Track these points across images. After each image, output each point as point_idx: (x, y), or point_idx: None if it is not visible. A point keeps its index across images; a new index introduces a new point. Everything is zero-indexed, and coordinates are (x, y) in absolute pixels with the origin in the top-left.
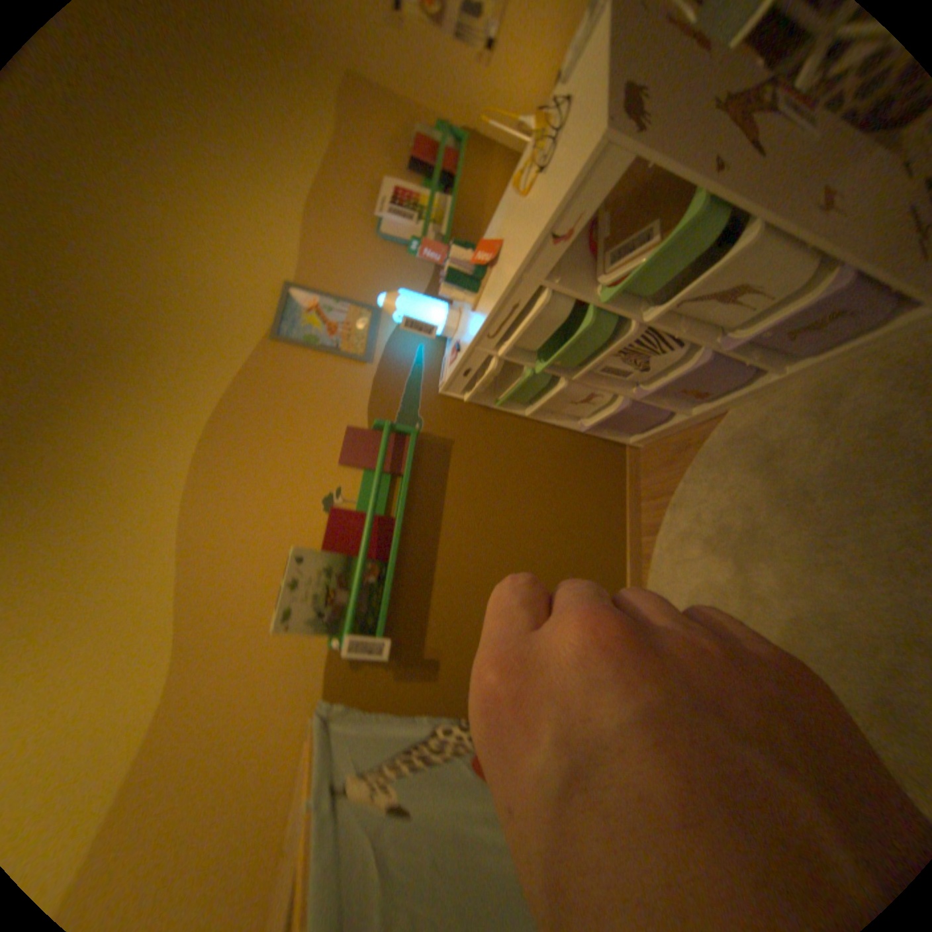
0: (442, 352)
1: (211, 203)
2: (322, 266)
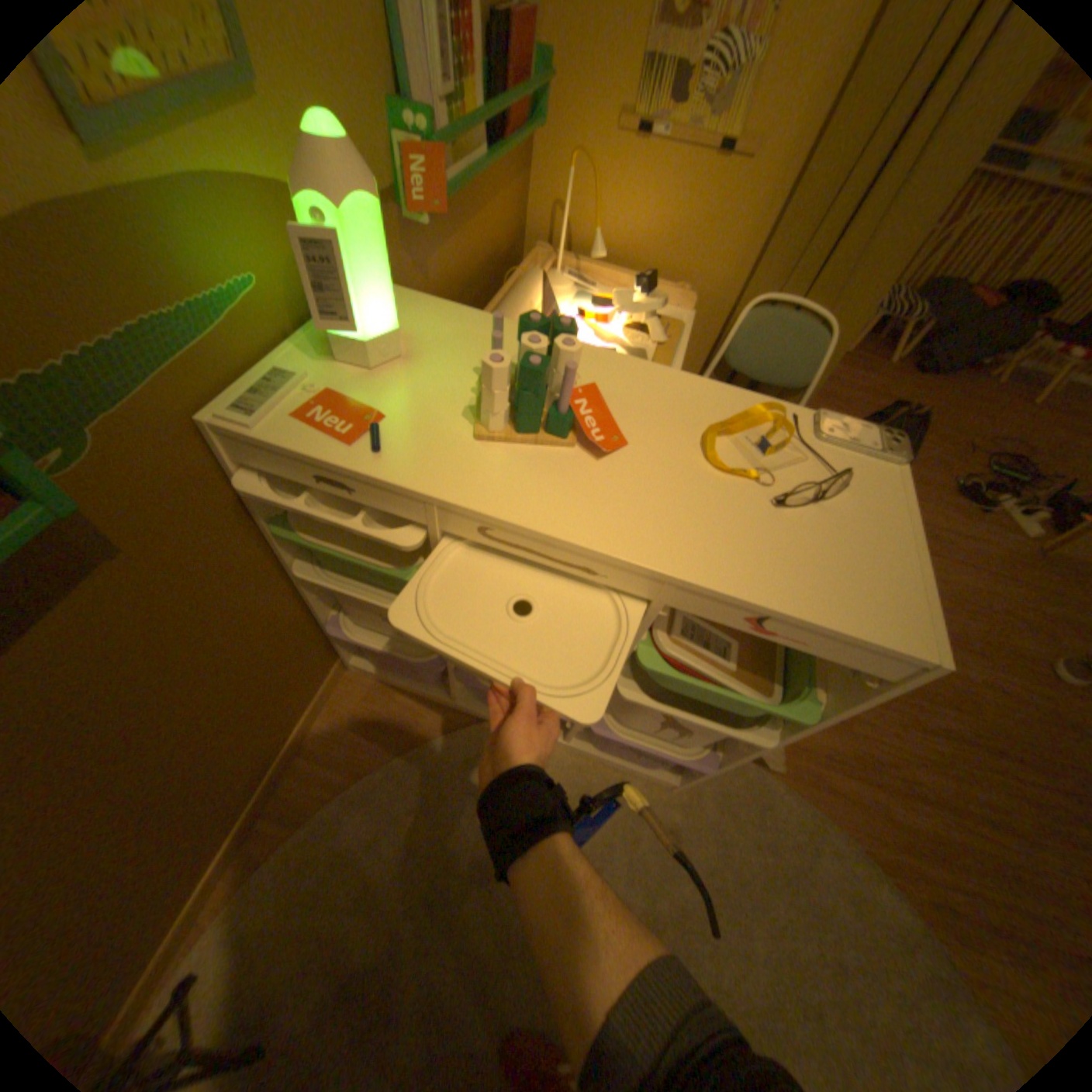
0: (272, 335)
1: None
2: None
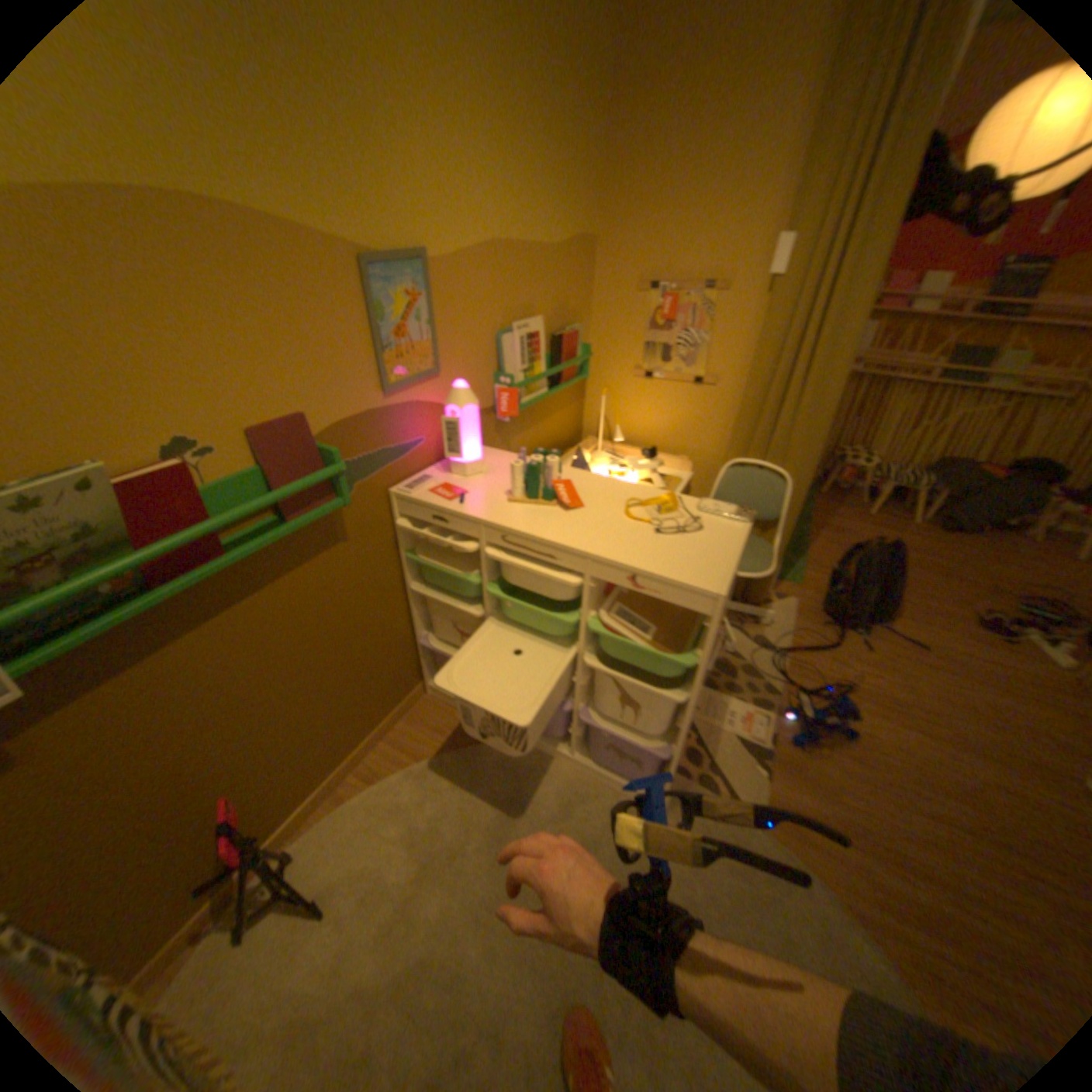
0: (427, 464)
1: (465, 113)
2: (453, 285)
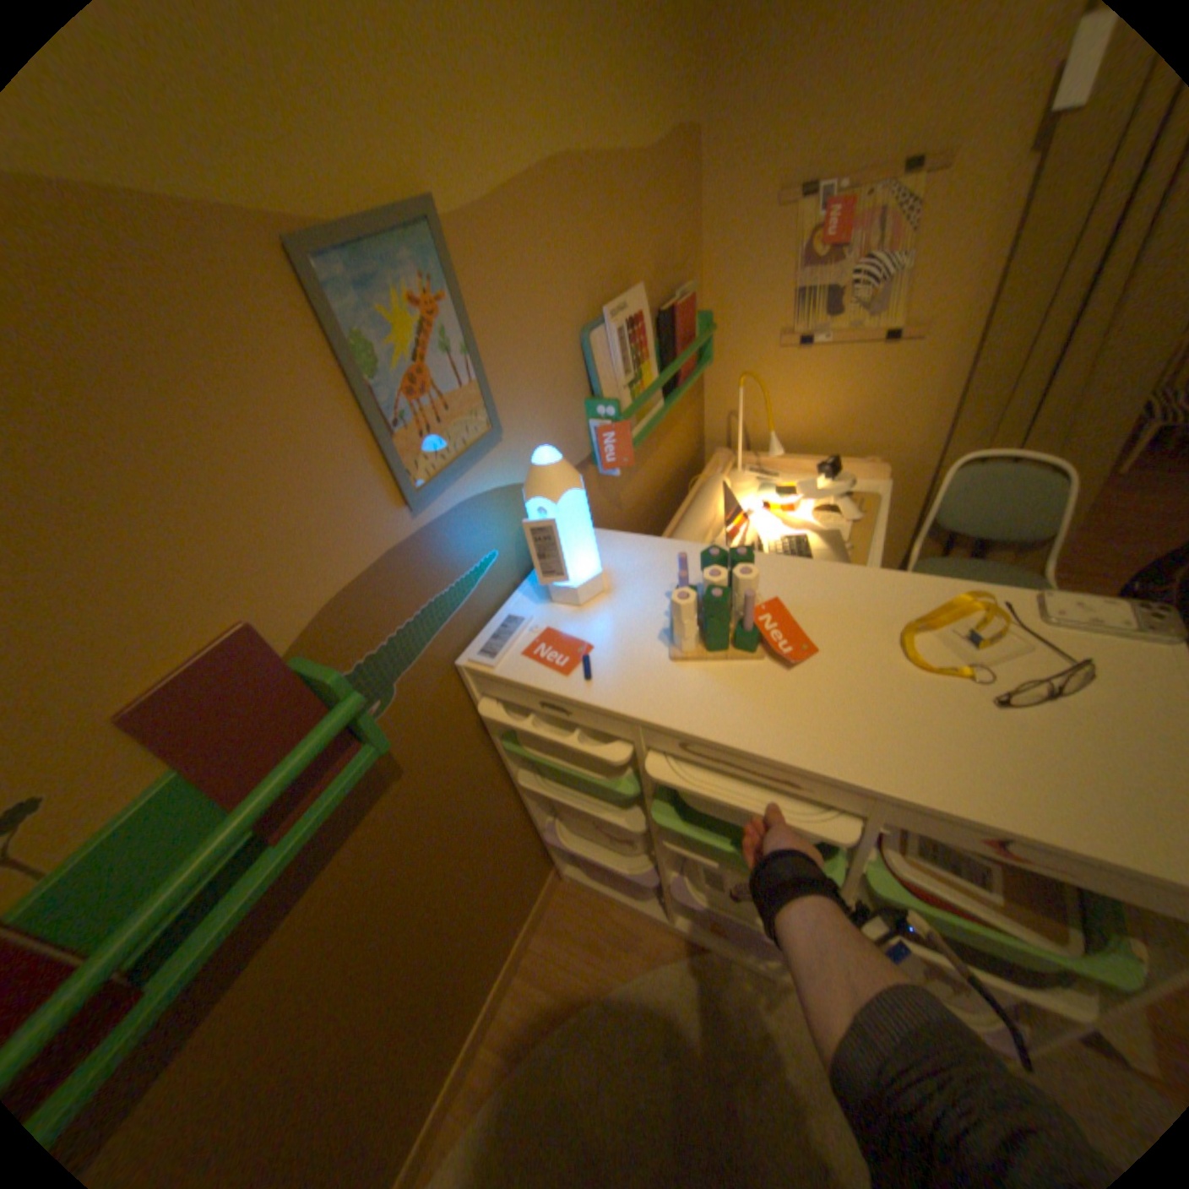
0: (506, 588)
1: None
2: (494, 261)
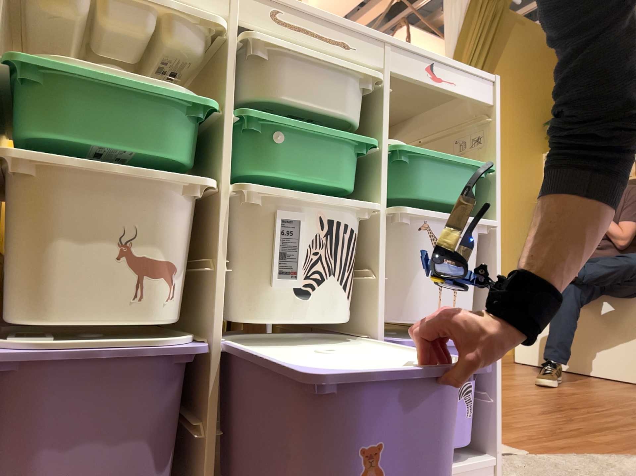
0: None
1: None
2: None
